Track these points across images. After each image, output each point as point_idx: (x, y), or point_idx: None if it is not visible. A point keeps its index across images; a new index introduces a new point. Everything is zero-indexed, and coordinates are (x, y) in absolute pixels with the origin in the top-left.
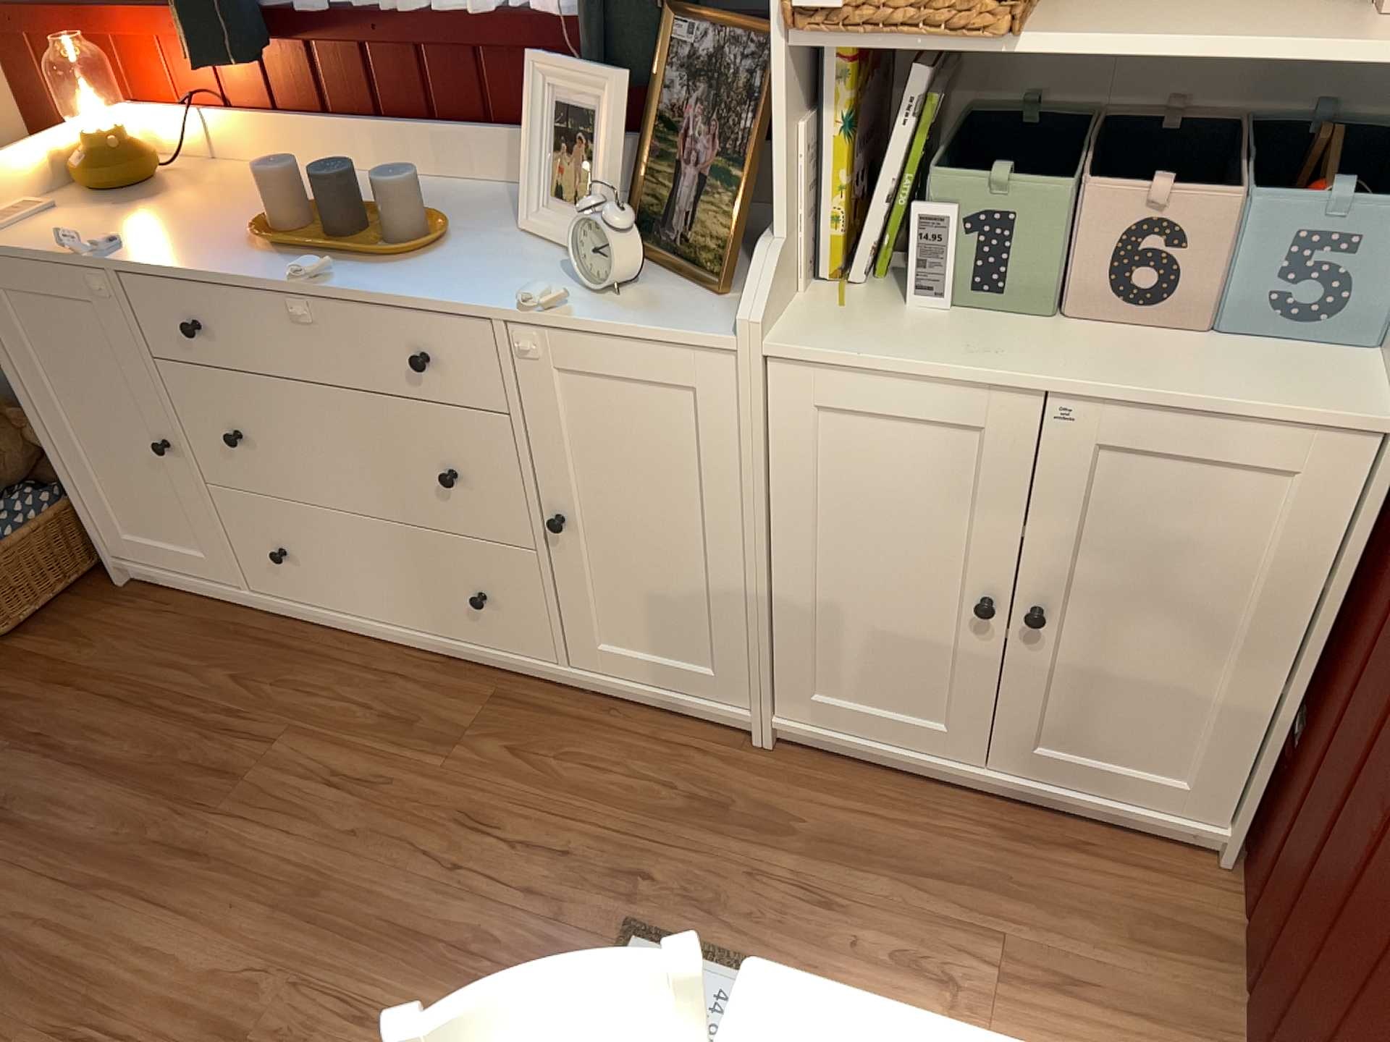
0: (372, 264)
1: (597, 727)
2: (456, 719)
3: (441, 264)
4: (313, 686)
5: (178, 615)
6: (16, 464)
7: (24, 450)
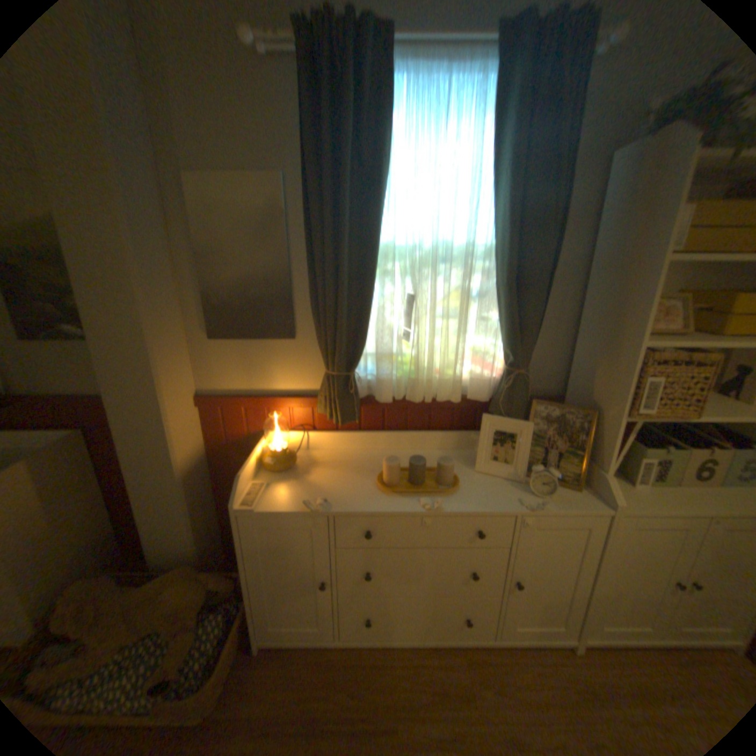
0: (438, 493)
1: (518, 670)
2: (462, 688)
3: (462, 489)
4: (387, 693)
5: (288, 669)
6: (195, 607)
7: (198, 598)
